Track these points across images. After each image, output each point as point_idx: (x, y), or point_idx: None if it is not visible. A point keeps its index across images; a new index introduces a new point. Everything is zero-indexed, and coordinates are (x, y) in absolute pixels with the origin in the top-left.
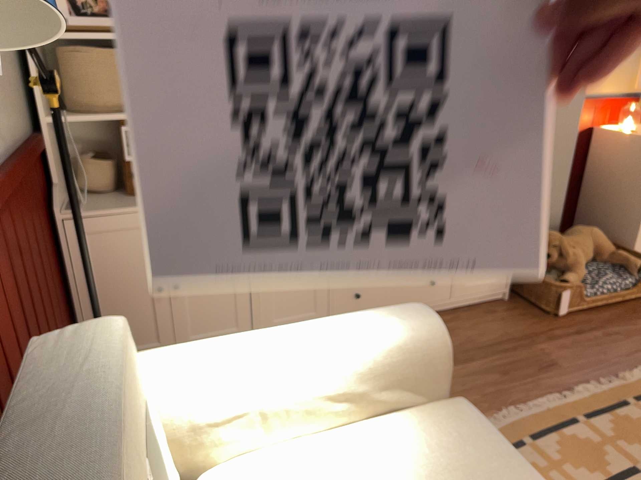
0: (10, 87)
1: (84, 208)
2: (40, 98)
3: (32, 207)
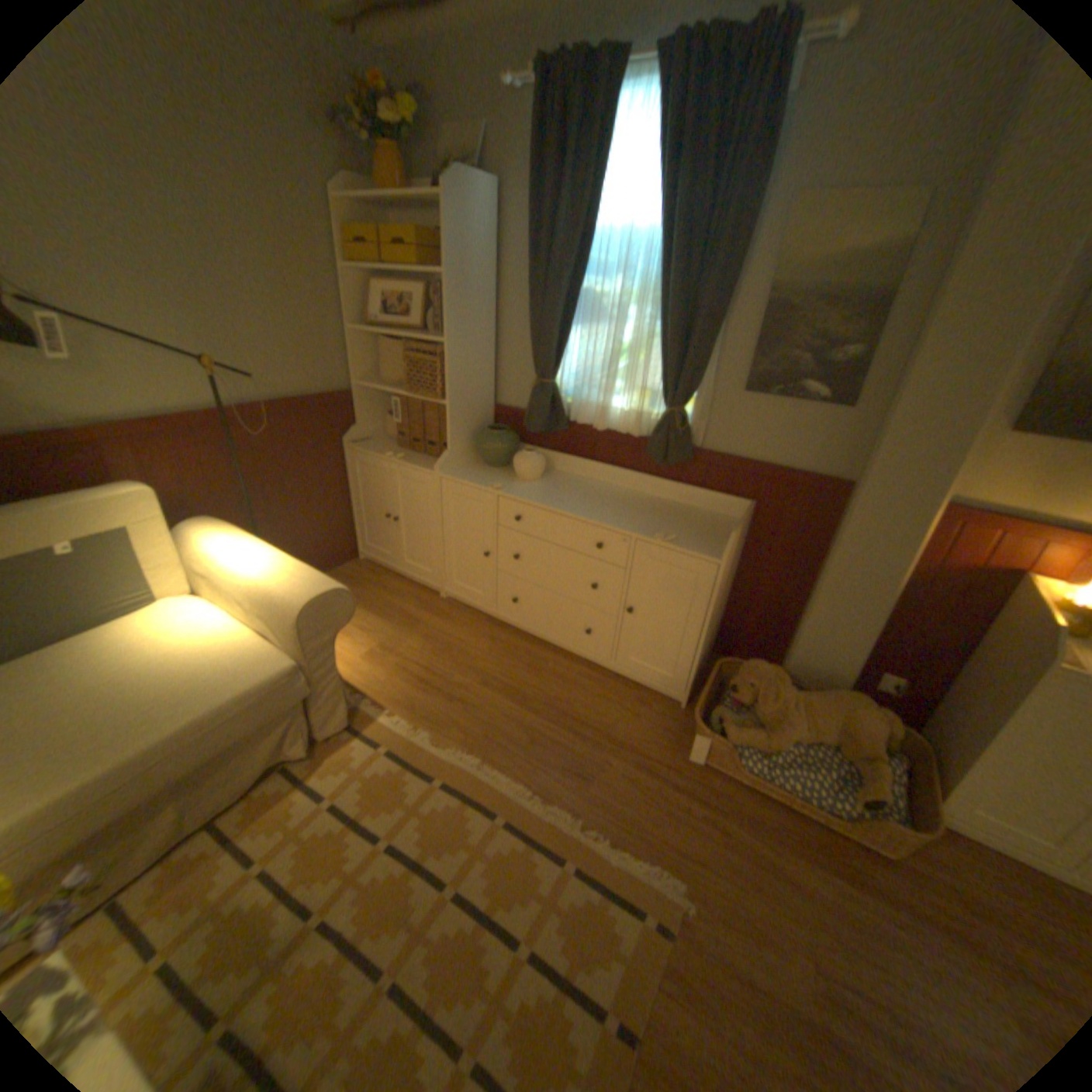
0: (320, 358)
1: (364, 445)
2: (354, 367)
3: (306, 432)
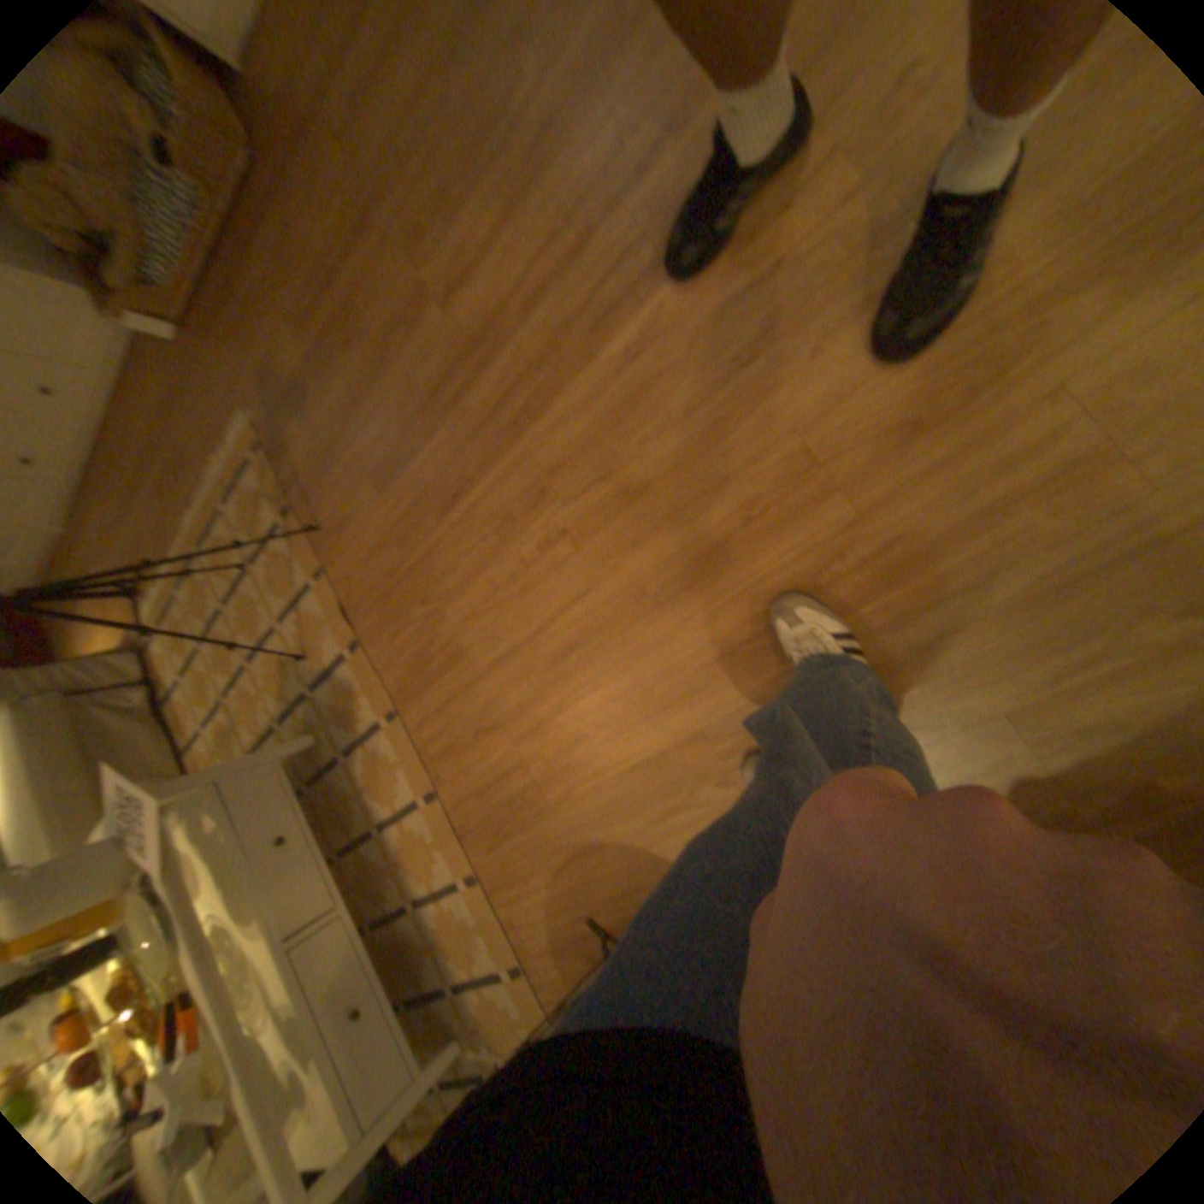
0: None
1: None
2: None
3: None
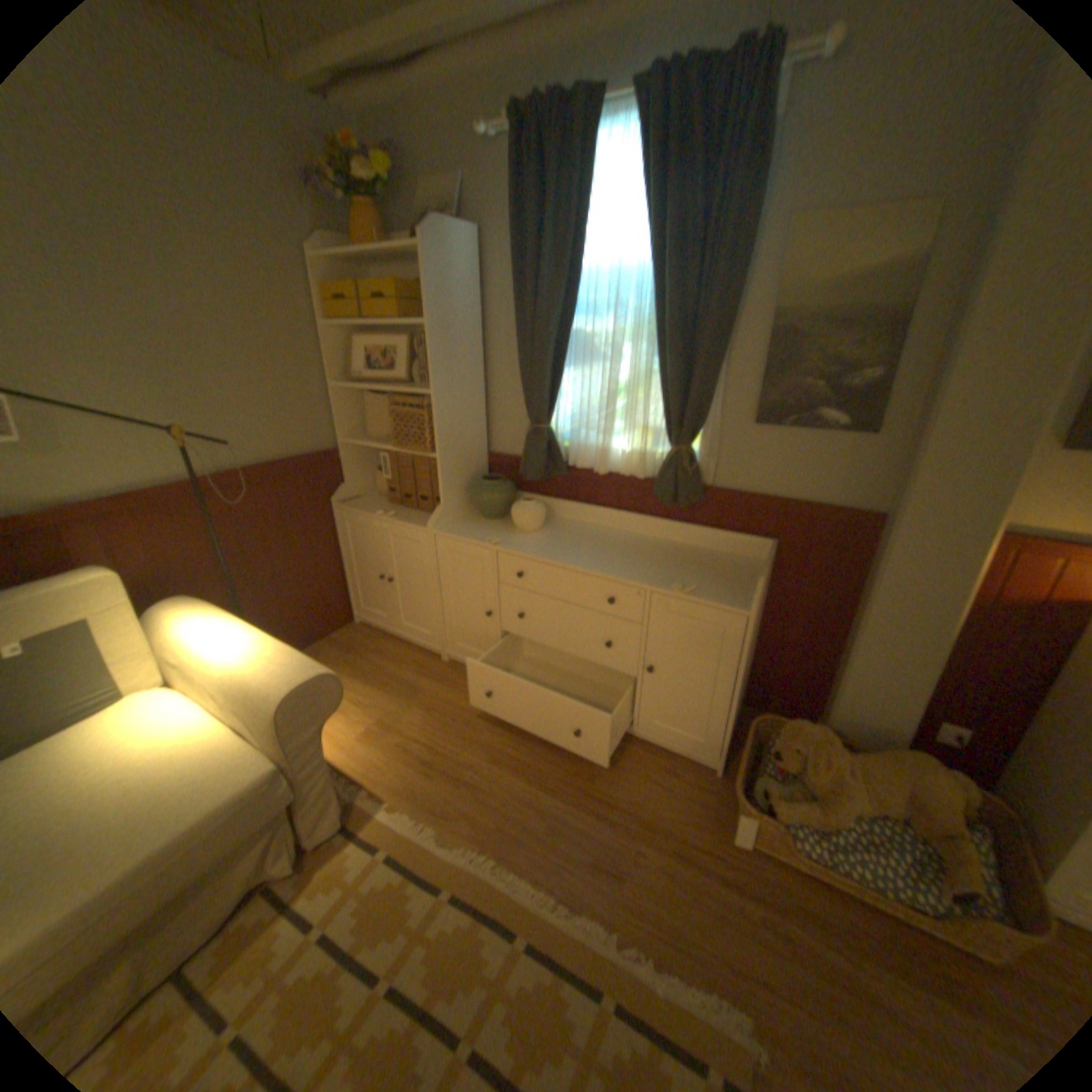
0: (302, 418)
1: (353, 504)
2: (339, 425)
3: (290, 496)
